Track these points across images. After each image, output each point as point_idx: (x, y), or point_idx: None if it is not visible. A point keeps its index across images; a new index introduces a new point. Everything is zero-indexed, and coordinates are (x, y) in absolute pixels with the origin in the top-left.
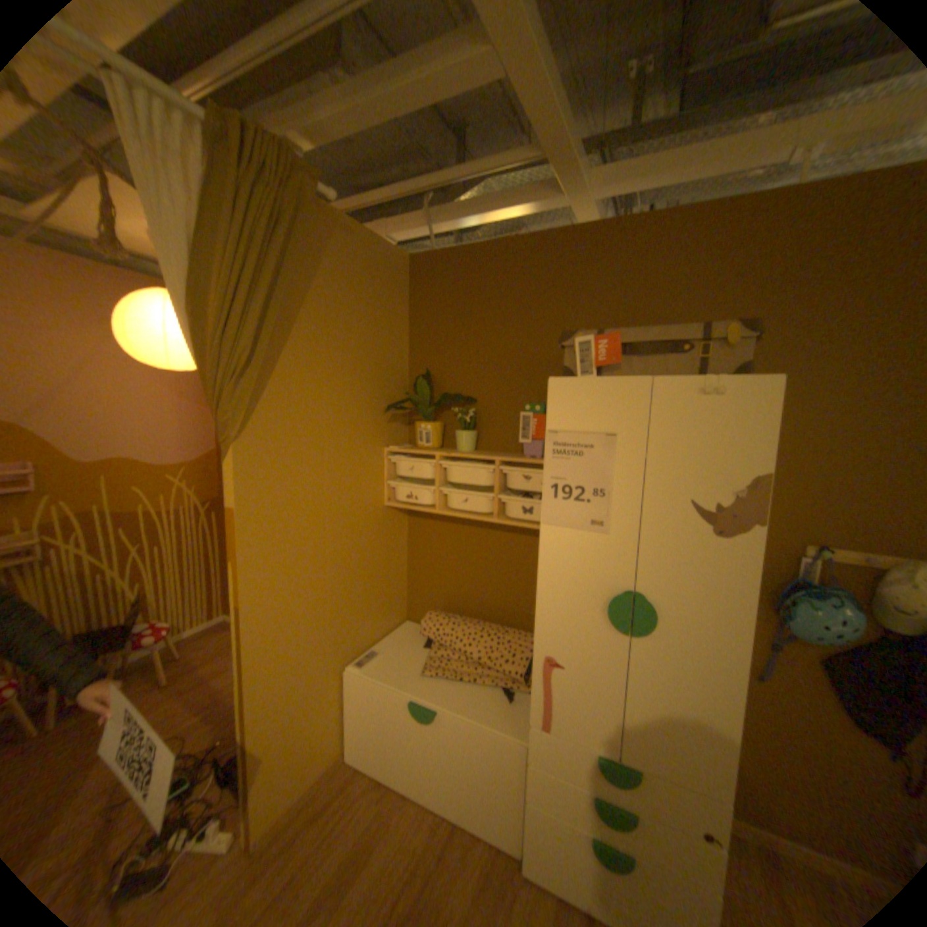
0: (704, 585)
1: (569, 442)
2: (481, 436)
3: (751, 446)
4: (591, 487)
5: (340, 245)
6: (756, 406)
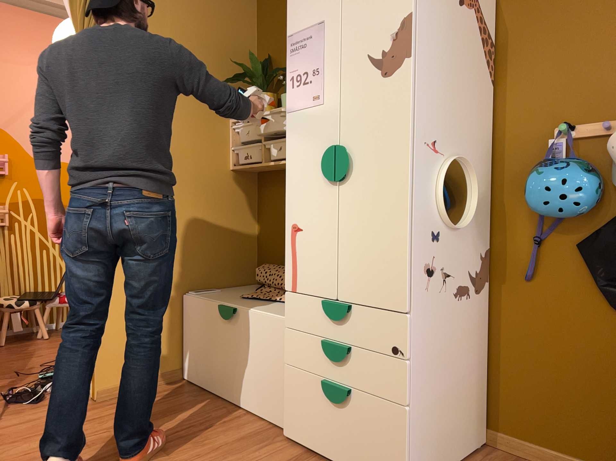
0: (378, 121)
1: (299, 40)
2: None
3: None
4: (311, 70)
5: None
6: None
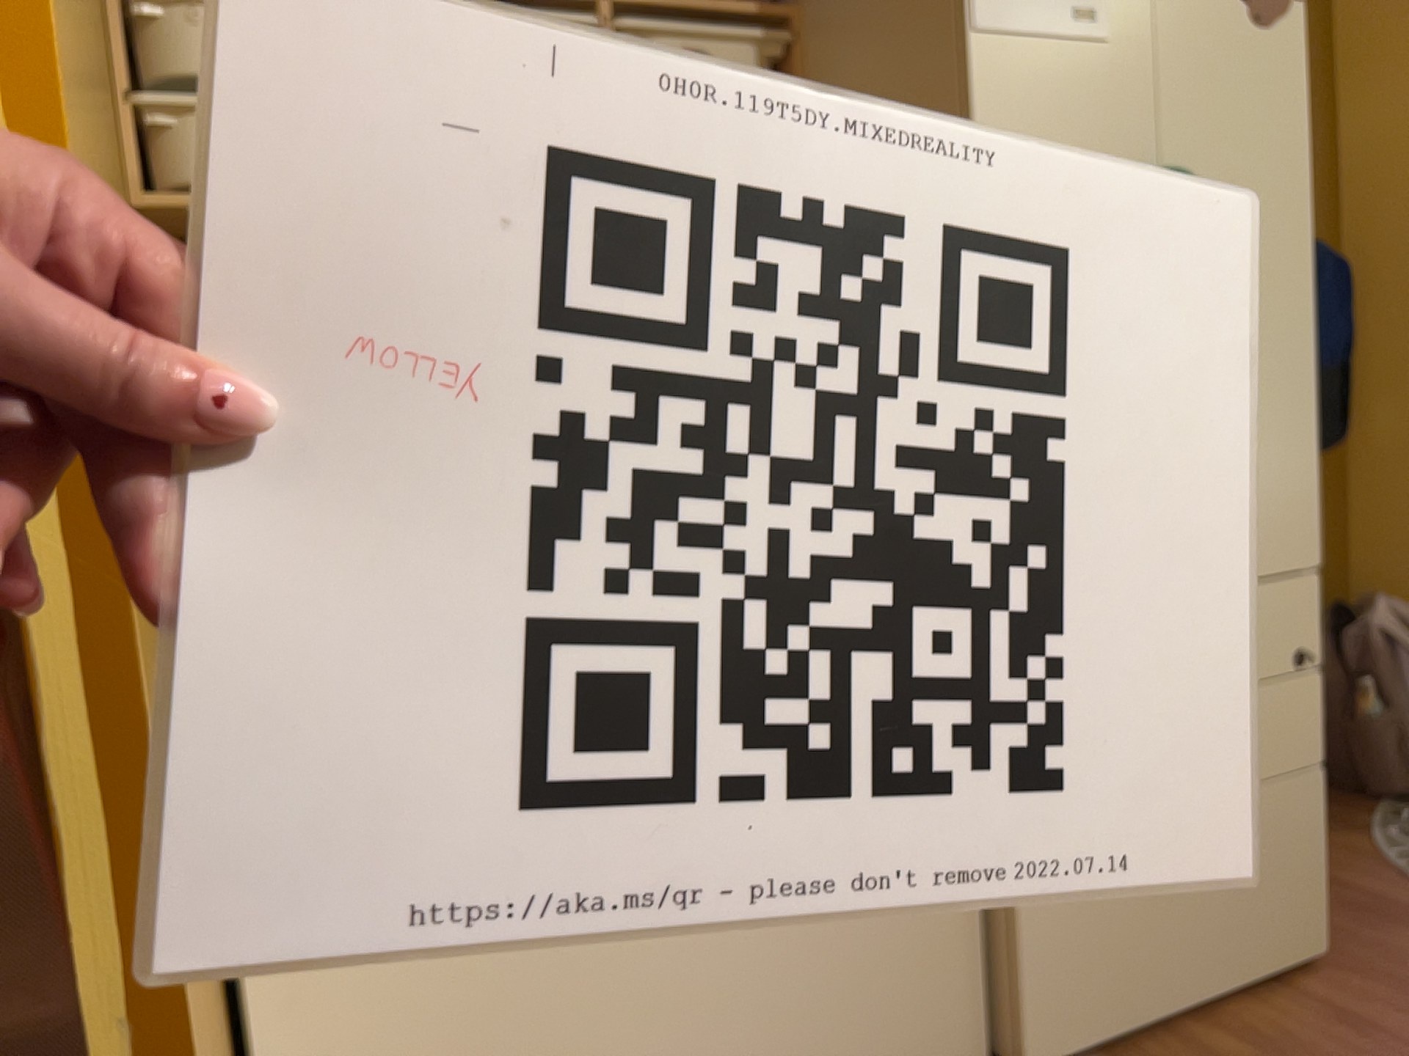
0: (1253, 127)
1: None
2: None
3: None
4: None
5: None
6: None
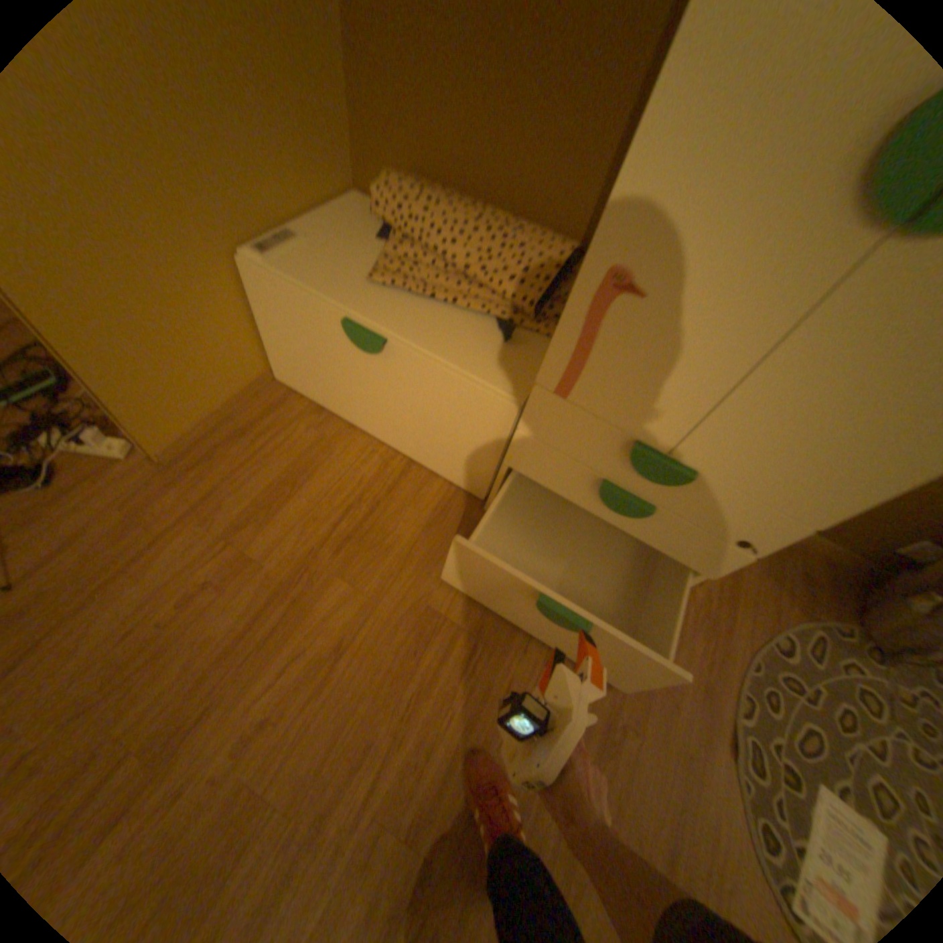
0: None
1: None
2: None
3: None
4: None
5: None
6: None
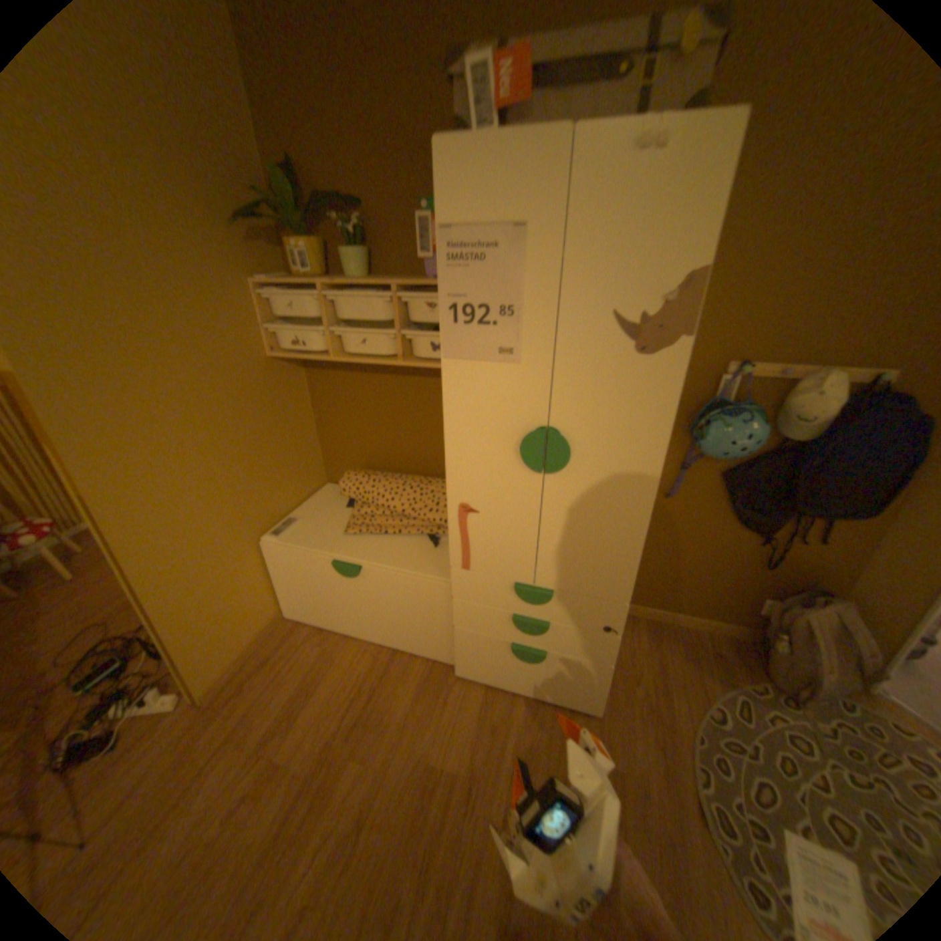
0: (620, 412)
1: (467, 240)
2: (375, 255)
3: (690, 227)
4: (496, 304)
5: None
6: (704, 165)
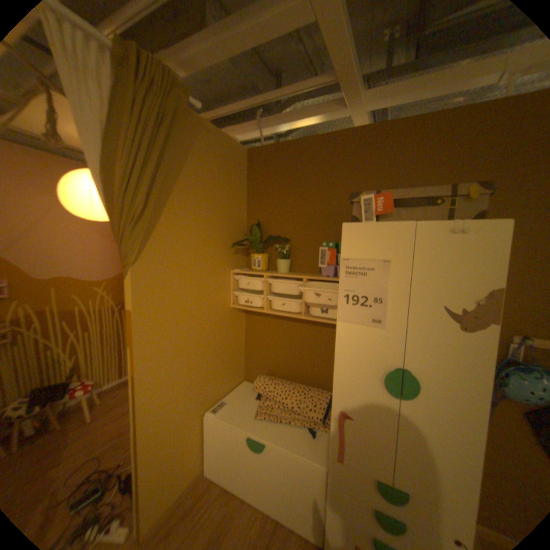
0: (454, 365)
1: (357, 266)
2: (293, 263)
3: (488, 268)
4: (372, 297)
5: (204, 140)
6: (492, 241)
